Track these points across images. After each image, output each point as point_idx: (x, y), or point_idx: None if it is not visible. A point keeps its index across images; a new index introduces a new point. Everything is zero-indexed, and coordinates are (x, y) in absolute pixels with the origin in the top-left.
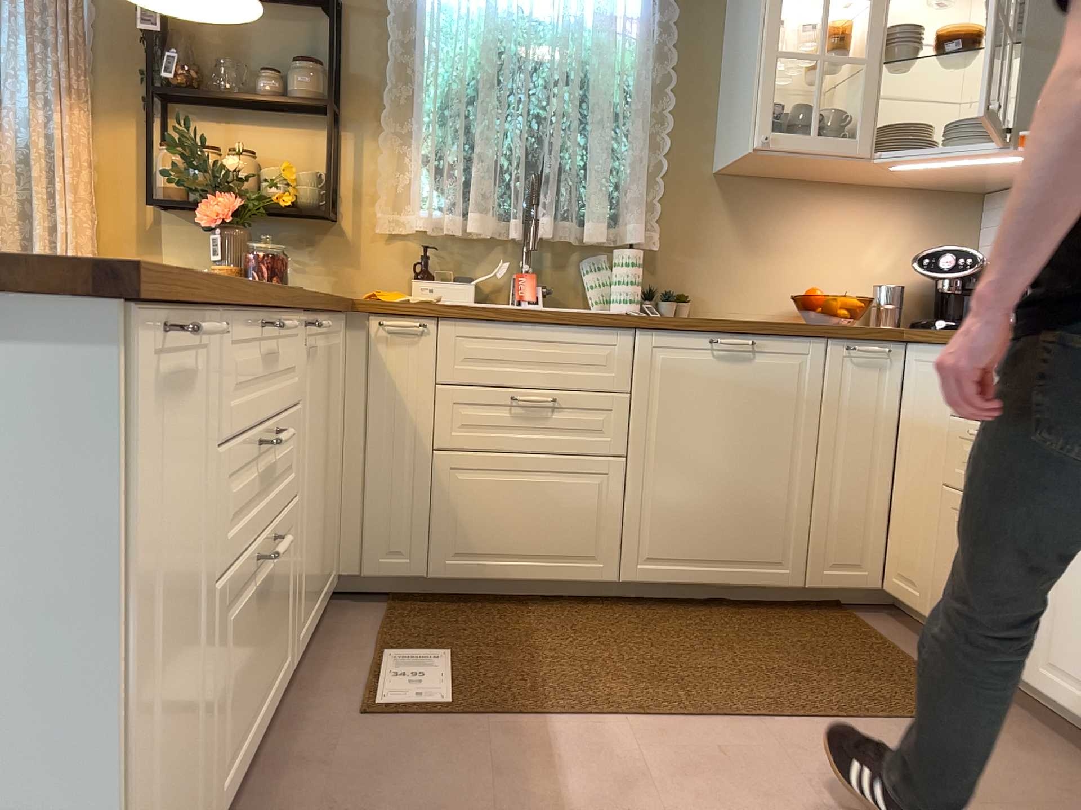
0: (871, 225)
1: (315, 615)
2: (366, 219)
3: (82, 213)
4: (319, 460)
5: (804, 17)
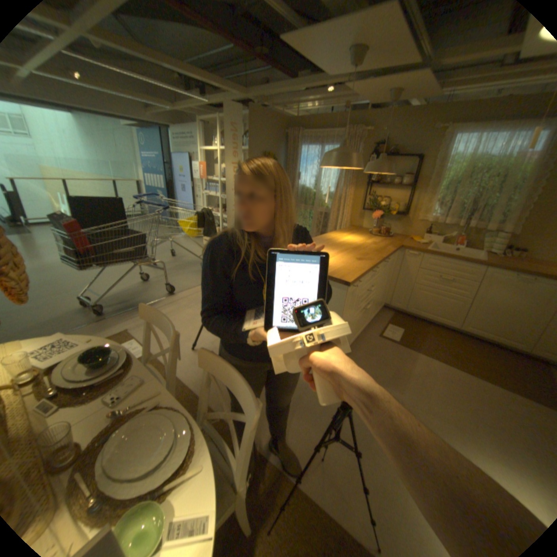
0: None
1: (376, 313)
2: (415, 215)
3: (347, 210)
4: (384, 284)
5: None
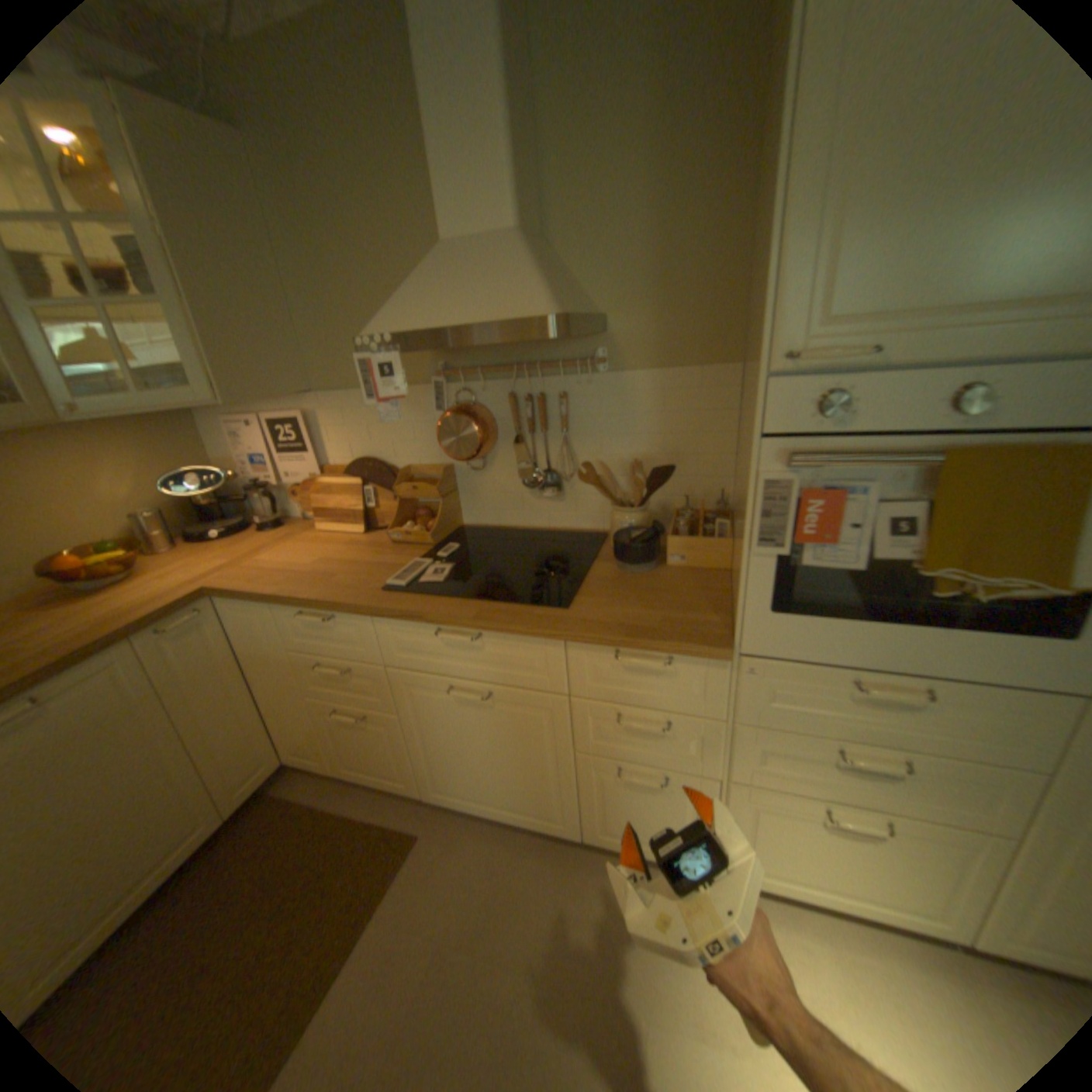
0: (87, 459)
1: None
2: None
3: None
4: None
5: None
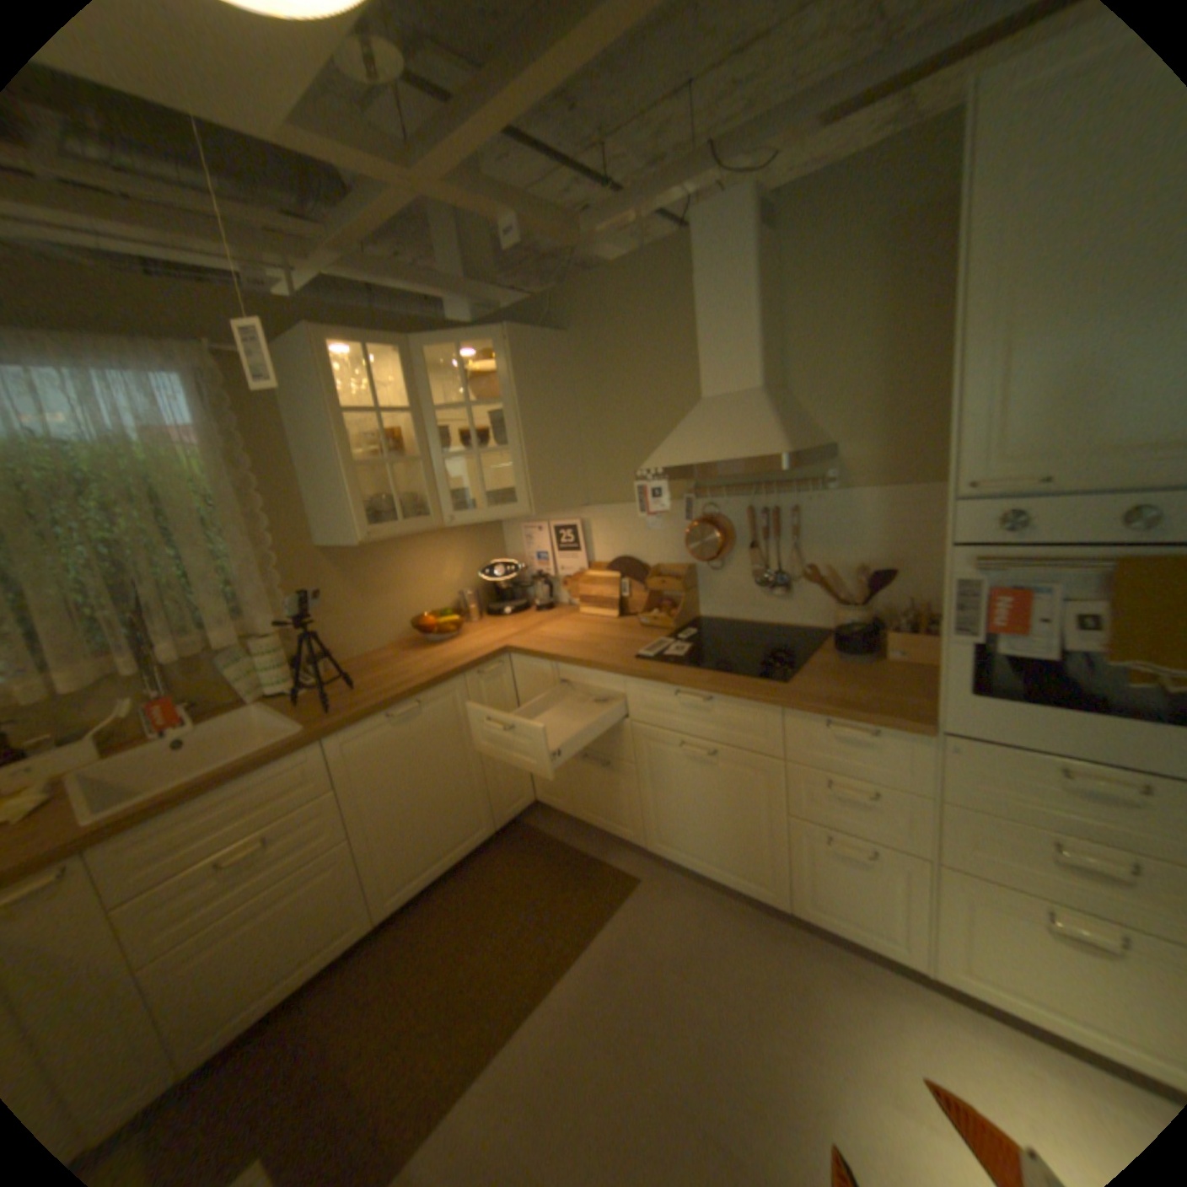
0: (440, 553)
1: None
2: None
3: None
4: None
5: (355, 423)
